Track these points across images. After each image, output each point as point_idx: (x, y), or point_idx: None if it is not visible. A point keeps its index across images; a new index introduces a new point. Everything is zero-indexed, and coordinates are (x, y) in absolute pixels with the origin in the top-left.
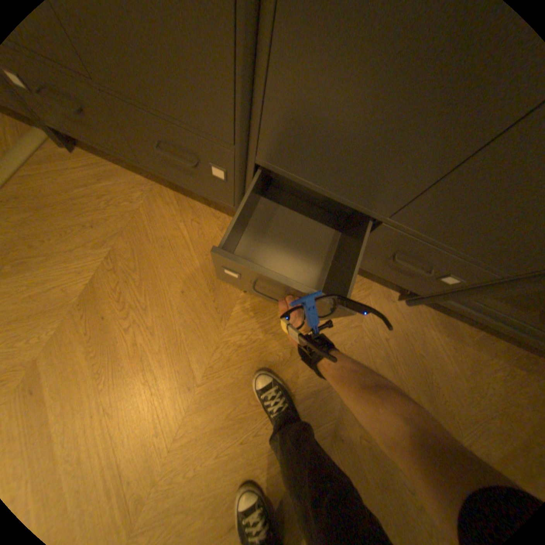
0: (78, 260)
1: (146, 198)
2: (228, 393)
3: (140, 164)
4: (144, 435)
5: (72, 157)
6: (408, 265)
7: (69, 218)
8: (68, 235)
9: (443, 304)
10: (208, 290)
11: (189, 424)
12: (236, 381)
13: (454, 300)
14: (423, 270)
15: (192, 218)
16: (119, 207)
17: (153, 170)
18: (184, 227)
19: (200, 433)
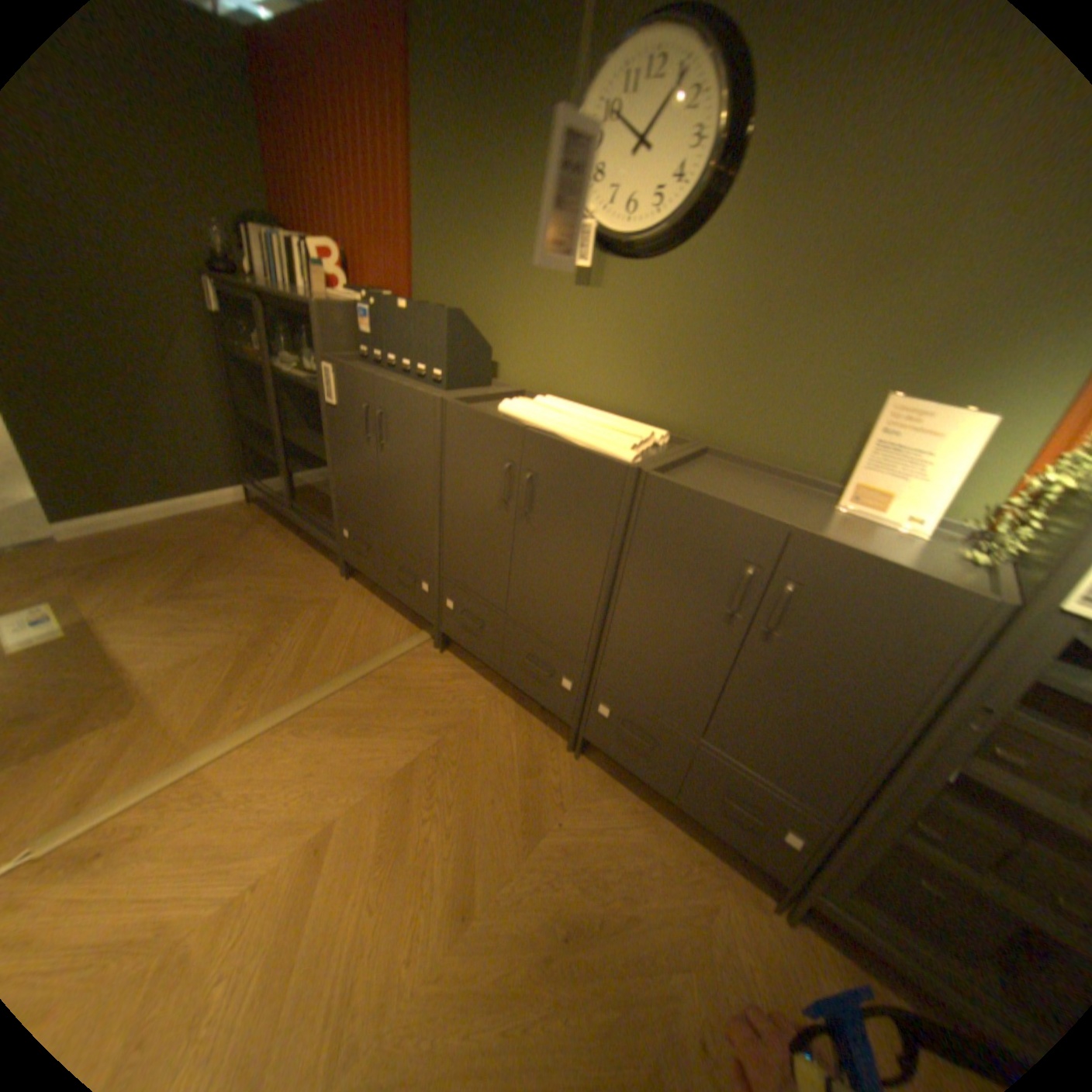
0: (409, 741)
1: (488, 704)
2: (506, 950)
3: (501, 671)
4: (394, 958)
5: (440, 657)
6: (742, 811)
7: (417, 703)
8: (411, 717)
9: (819, 908)
10: (519, 810)
11: (447, 971)
12: (521, 937)
13: (827, 899)
14: (761, 823)
15: (525, 732)
16: (461, 705)
17: (510, 677)
18: (514, 738)
19: (456, 991)
